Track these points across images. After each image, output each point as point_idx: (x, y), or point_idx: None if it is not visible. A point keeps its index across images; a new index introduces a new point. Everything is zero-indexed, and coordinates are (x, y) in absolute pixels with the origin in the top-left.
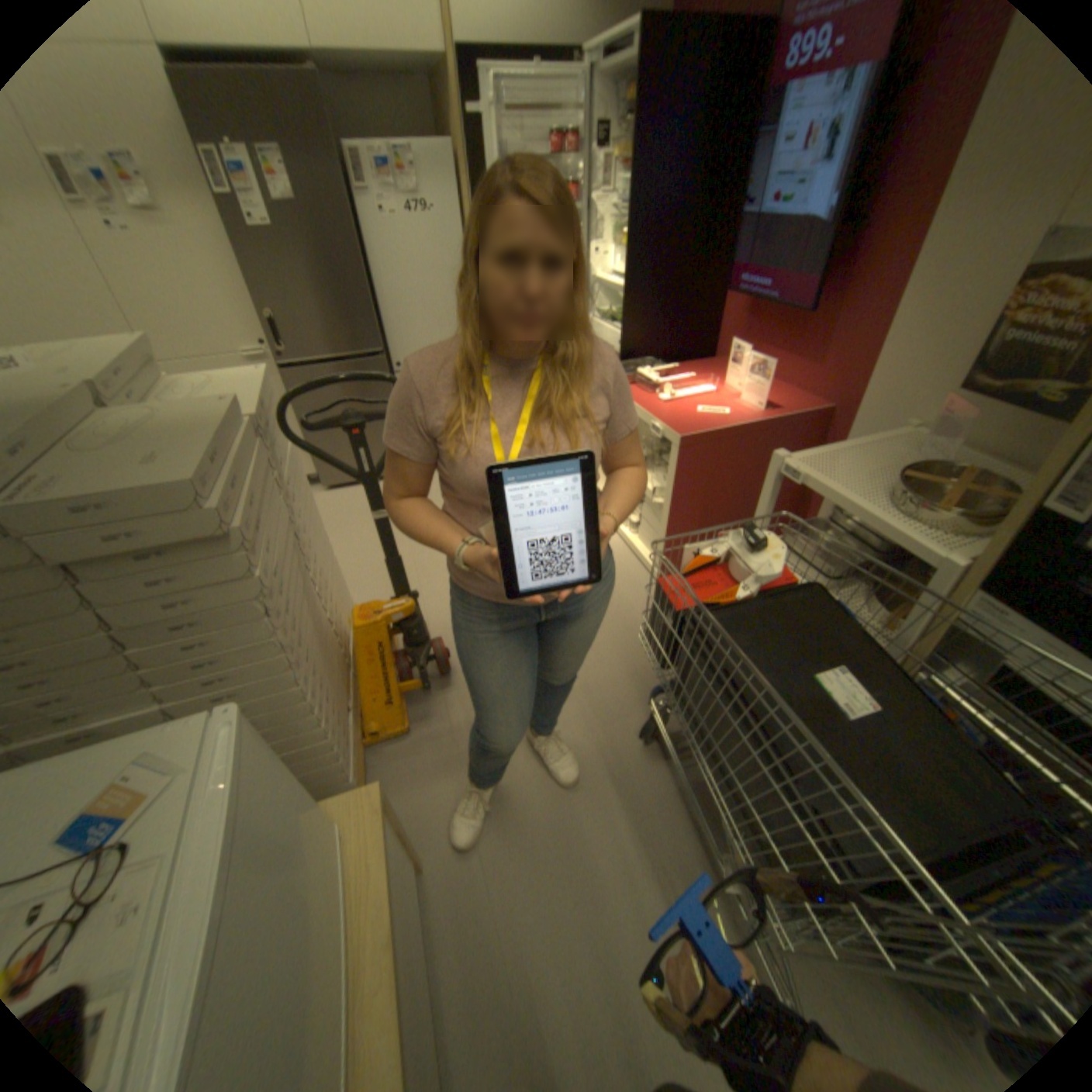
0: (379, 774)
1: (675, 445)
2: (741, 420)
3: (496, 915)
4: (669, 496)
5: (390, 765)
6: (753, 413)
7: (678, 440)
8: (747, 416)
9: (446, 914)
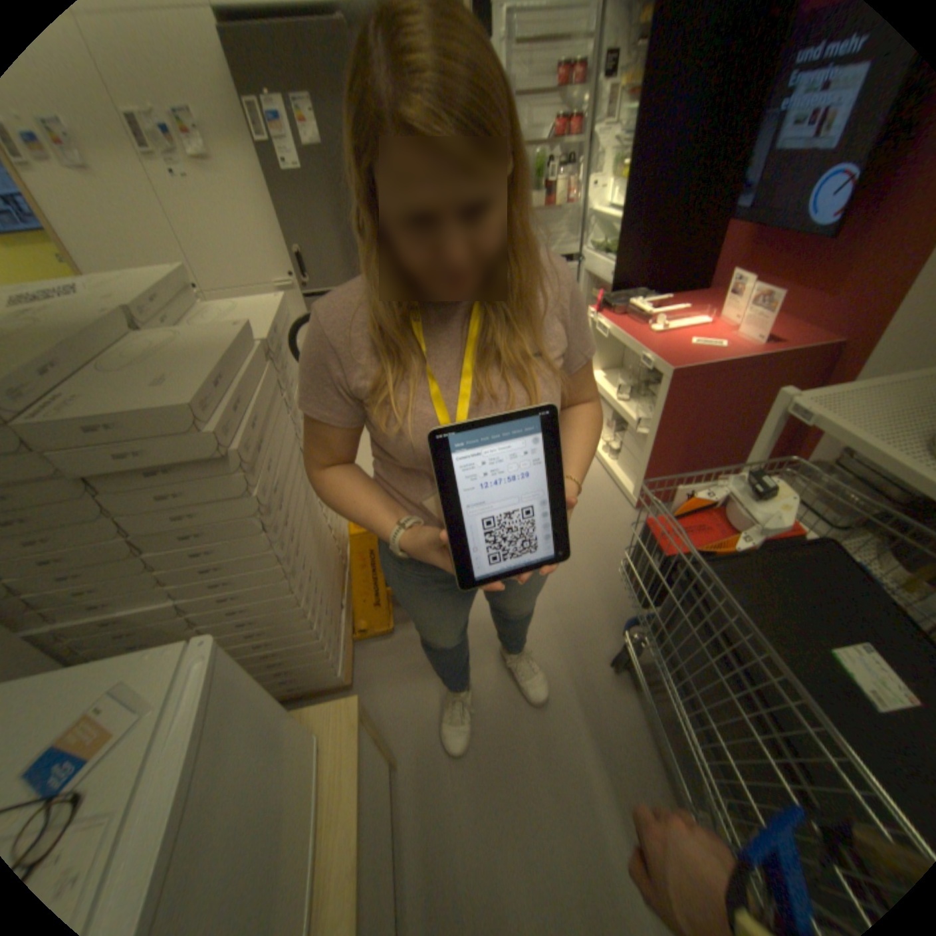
0: (365, 668)
1: (667, 377)
2: (740, 353)
3: (462, 824)
4: (655, 426)
5: (375, 661)
6: (752, 346)
7: (671, 372)
8: (746, 349)
9: (416, 814)
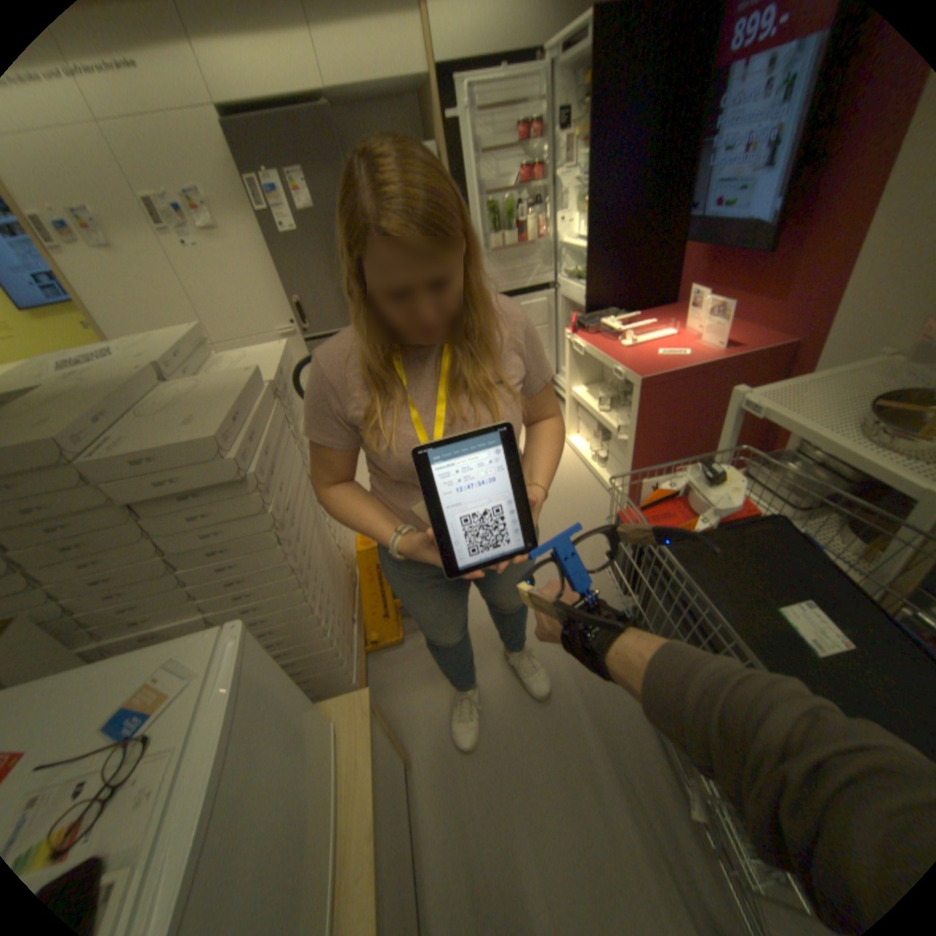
0: (378, 678)
1: (637, 386)
2: (702, 359)
3: (475, 814)
4: (634, 433)
5: (387, 671)
6: (714, 352)
7: (639, 381)
8: (708, 356)
9: (431, 808)
